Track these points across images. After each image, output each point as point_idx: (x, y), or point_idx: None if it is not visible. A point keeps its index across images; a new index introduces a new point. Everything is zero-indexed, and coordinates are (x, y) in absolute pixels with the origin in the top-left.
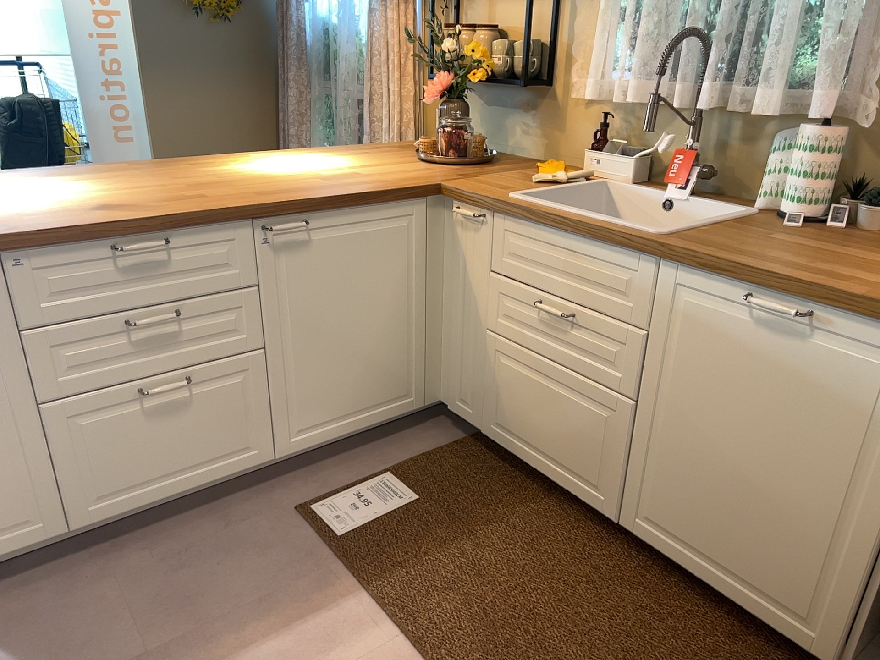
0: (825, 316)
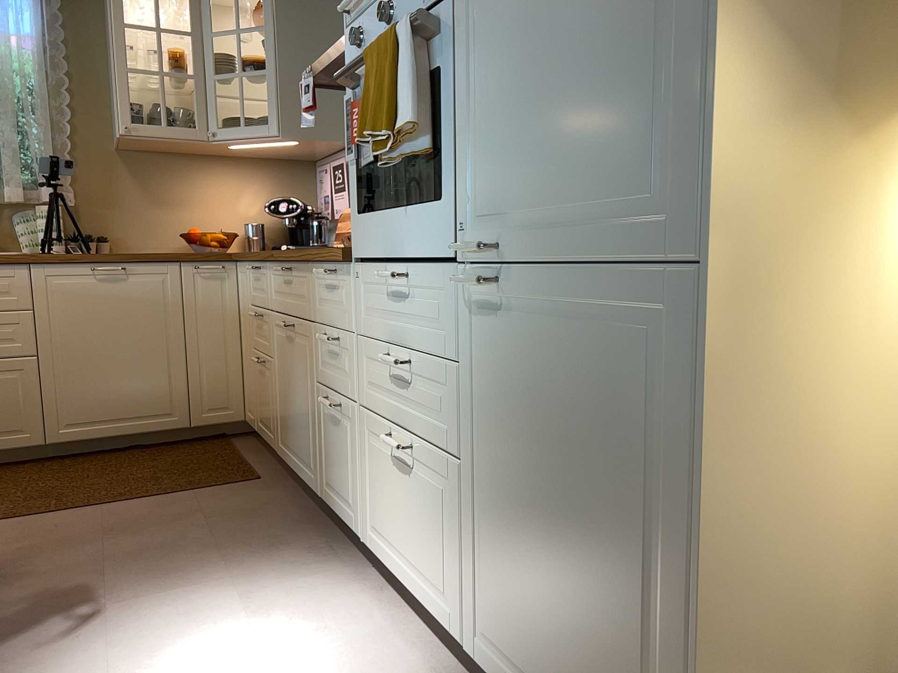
0: (130, 267)
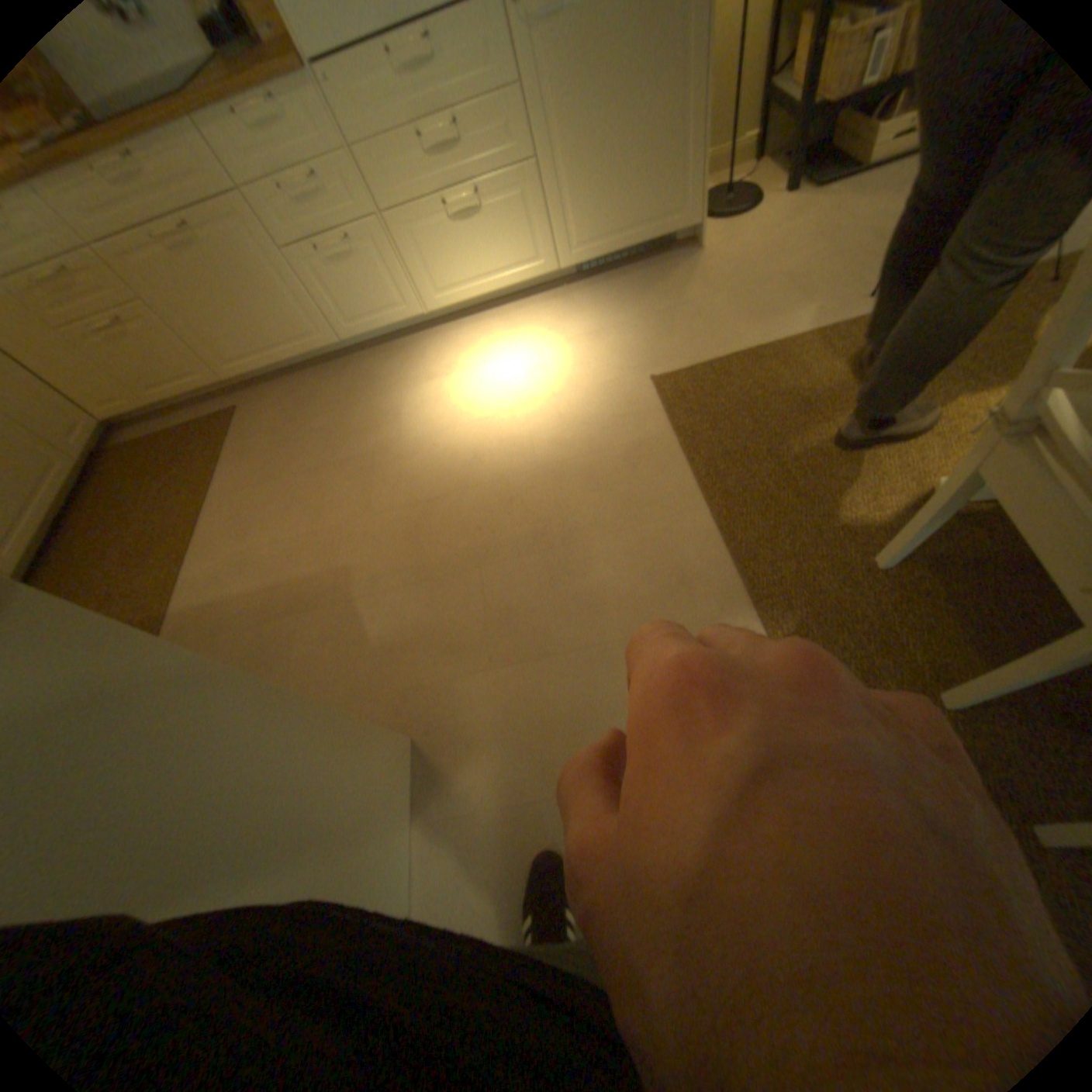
0: None
